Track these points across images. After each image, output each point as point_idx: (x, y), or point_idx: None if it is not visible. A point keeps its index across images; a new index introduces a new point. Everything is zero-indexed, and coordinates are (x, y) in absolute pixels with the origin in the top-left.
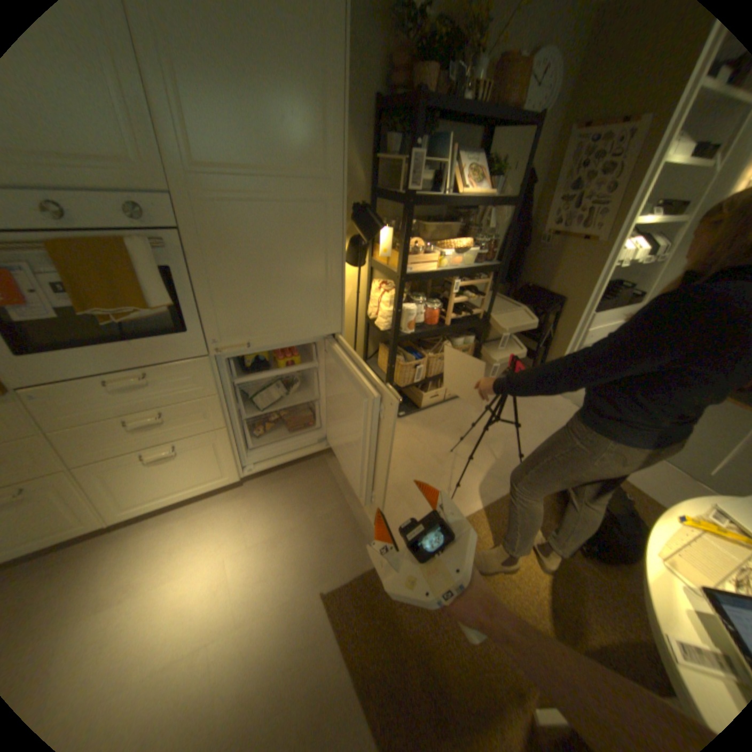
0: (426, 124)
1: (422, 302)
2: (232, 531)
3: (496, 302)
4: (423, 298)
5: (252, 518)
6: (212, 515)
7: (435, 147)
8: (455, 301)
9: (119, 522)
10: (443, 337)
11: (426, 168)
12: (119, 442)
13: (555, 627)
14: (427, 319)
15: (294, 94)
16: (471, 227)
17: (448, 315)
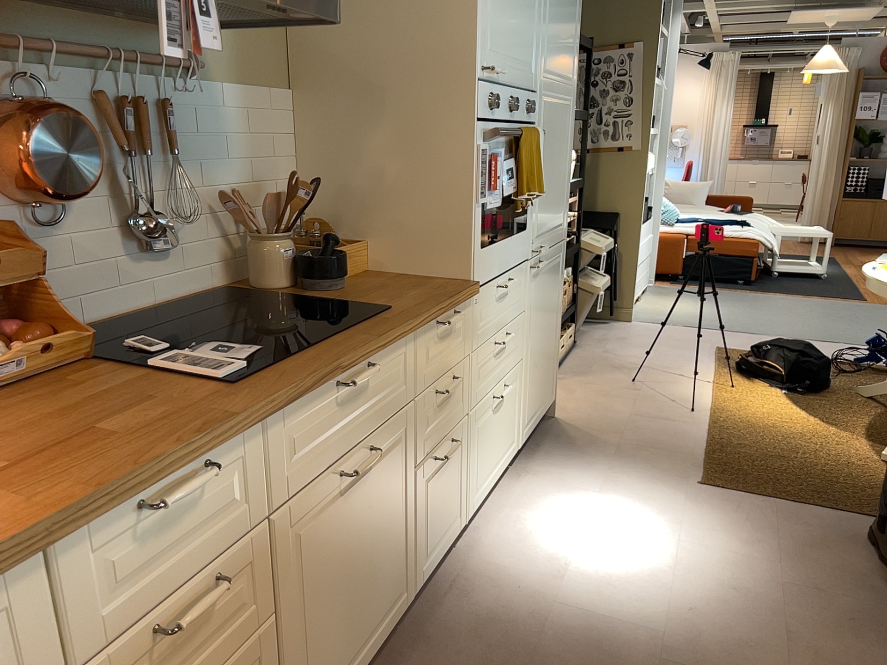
0: None
1: None
2: (564, 491)
3: None
4: None
5: (562, 478)
6: (524, 493)
7: None
8: None
9: (471, 515)
10: None
11: None
12: (490, 371)
13: (835, 428)
14: None
15: (571, 25)
16: None
17: None
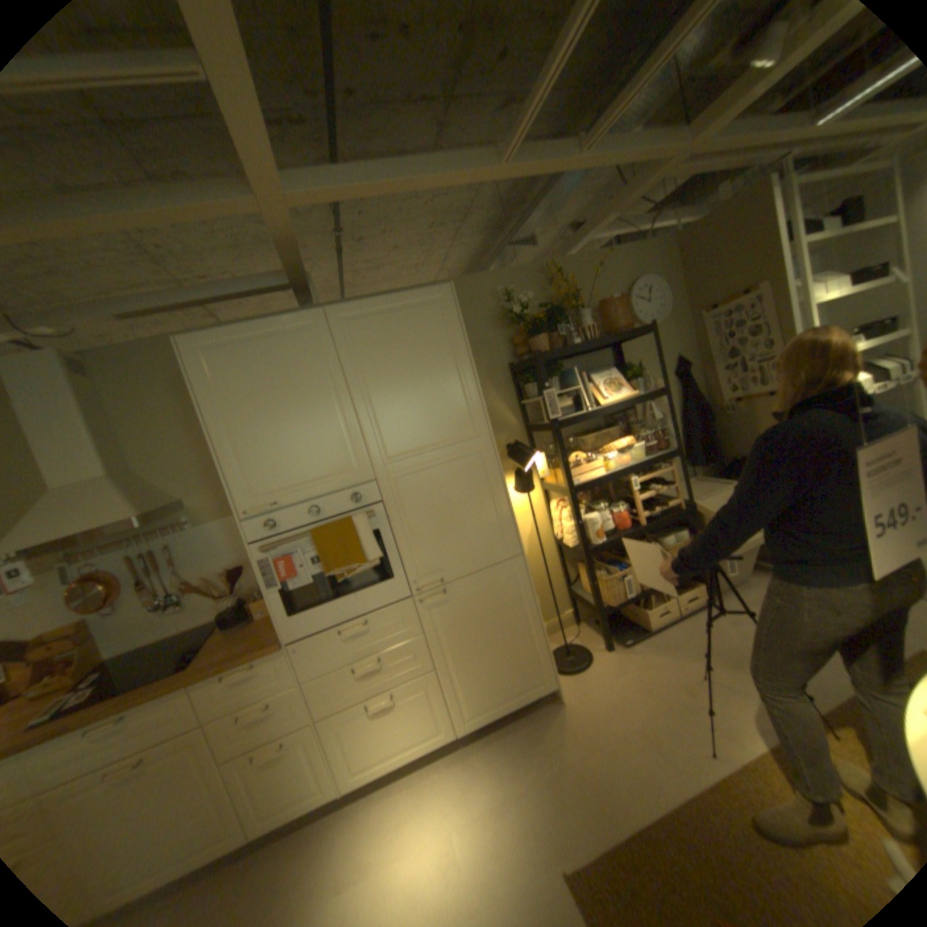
0: (550, 370)
1: (605, 508)
2: (455, 801)
3: (701, 487)
4: (604, 504)
5: (474, 785)
6: (433, 784)
7: (566, 380)
8: (645, 498)
9: (349, 792)
10: (646, 539)
11: (563, 397)
12: (349, 691)
13: None
14: (617, 524)
15: (443, 398)
16: (631, 426)
17: (642, 514)
